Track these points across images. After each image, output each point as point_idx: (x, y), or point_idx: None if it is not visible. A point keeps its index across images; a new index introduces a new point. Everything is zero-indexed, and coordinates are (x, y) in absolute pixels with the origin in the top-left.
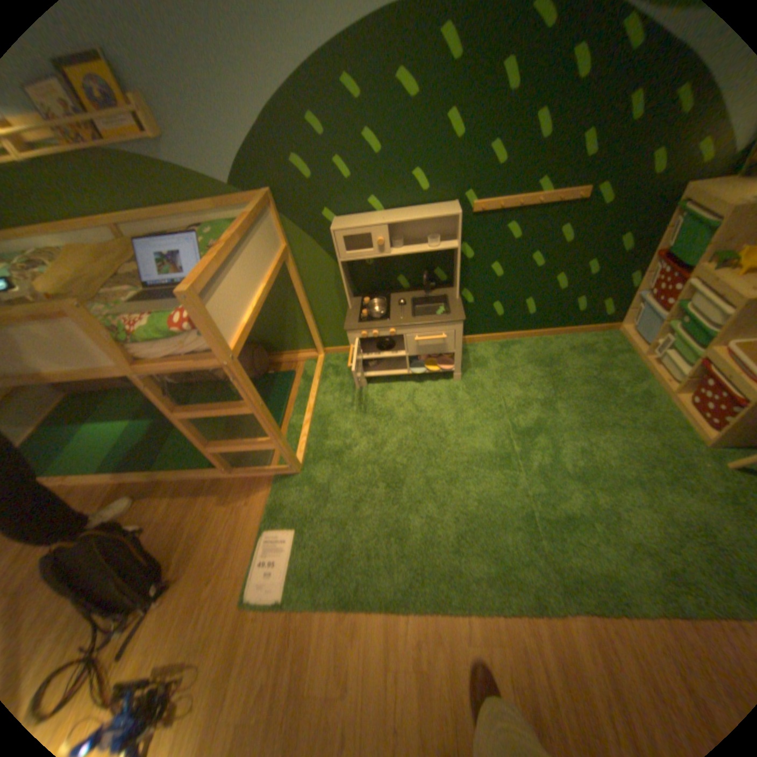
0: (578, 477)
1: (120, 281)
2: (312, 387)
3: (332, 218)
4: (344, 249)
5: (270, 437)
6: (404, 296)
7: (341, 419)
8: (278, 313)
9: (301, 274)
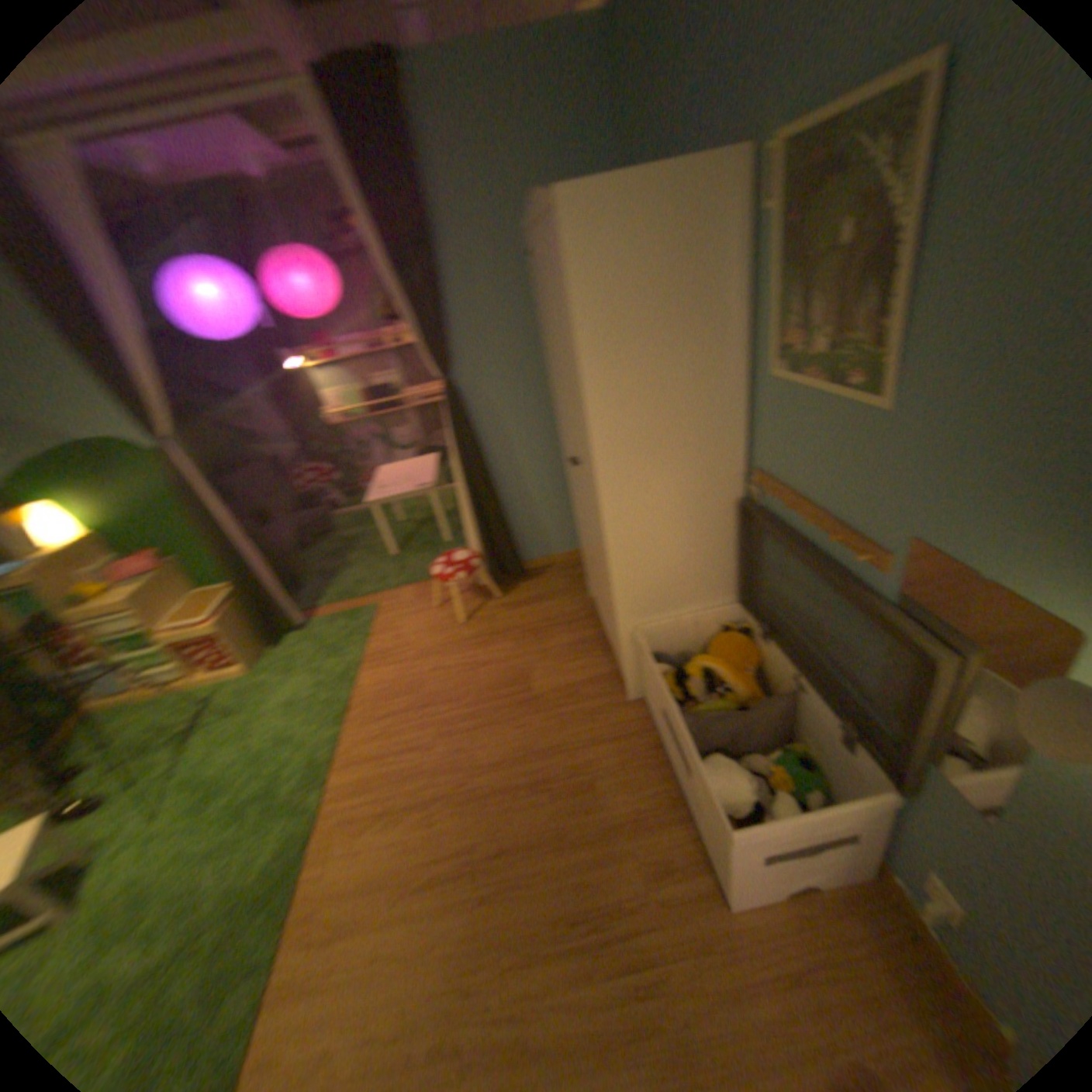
0: (223, 766)
1: None
2: None
3: None
4: None
5: None
6: None
7: None
8: None
9: None
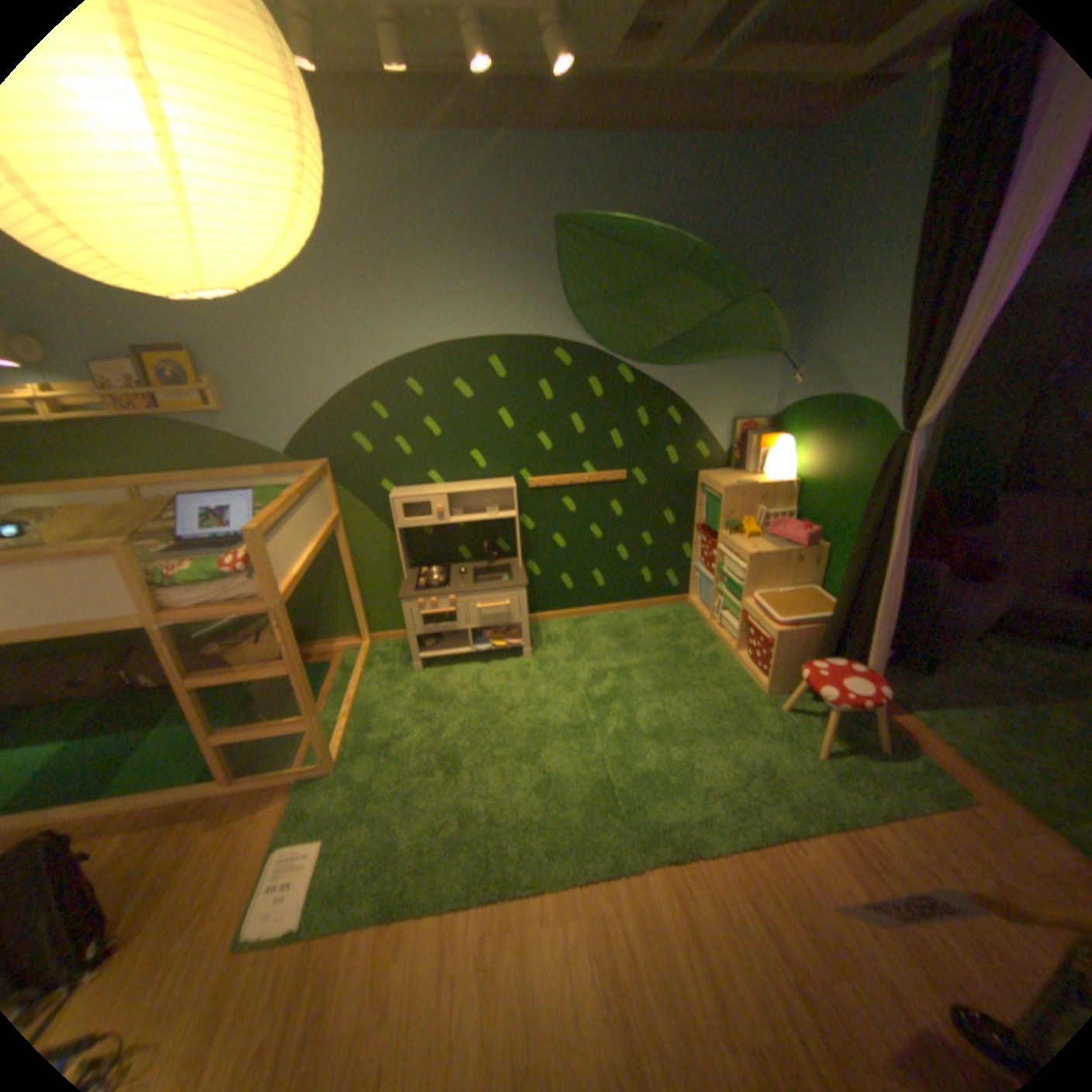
0: (652, 737)
1: (143, 540)
2: (353, 678)
3: (391, 489)
4: (402, 517)
5: (303, 713)
6: (466, 567)
7: (389, 710)
8: (316, 590)
9: (351, 545)
